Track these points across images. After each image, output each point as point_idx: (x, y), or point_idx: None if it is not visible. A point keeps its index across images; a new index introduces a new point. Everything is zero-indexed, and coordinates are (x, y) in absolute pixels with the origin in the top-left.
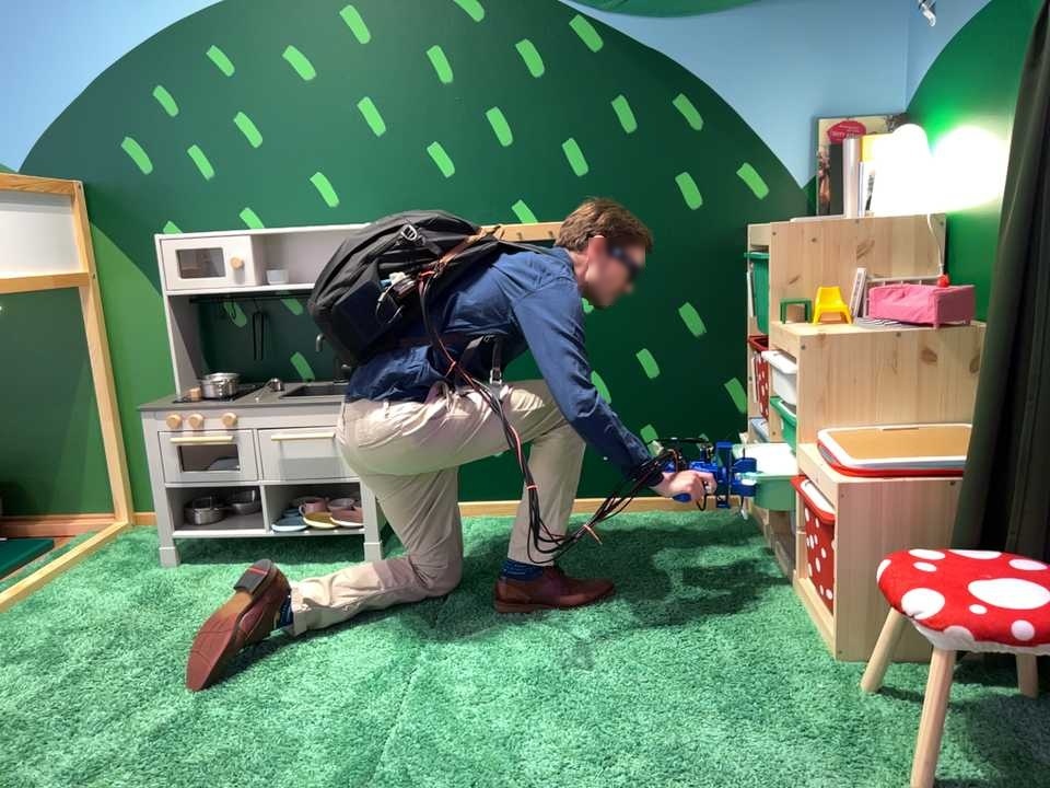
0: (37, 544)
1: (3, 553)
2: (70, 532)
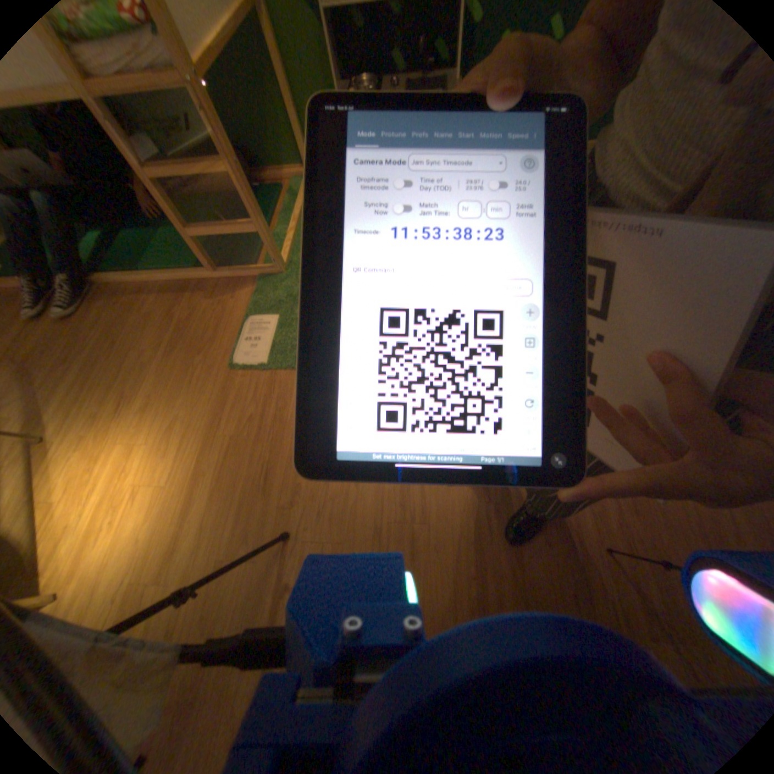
0: (270, 184)
1: (262, 192)
2: (281, 176)
